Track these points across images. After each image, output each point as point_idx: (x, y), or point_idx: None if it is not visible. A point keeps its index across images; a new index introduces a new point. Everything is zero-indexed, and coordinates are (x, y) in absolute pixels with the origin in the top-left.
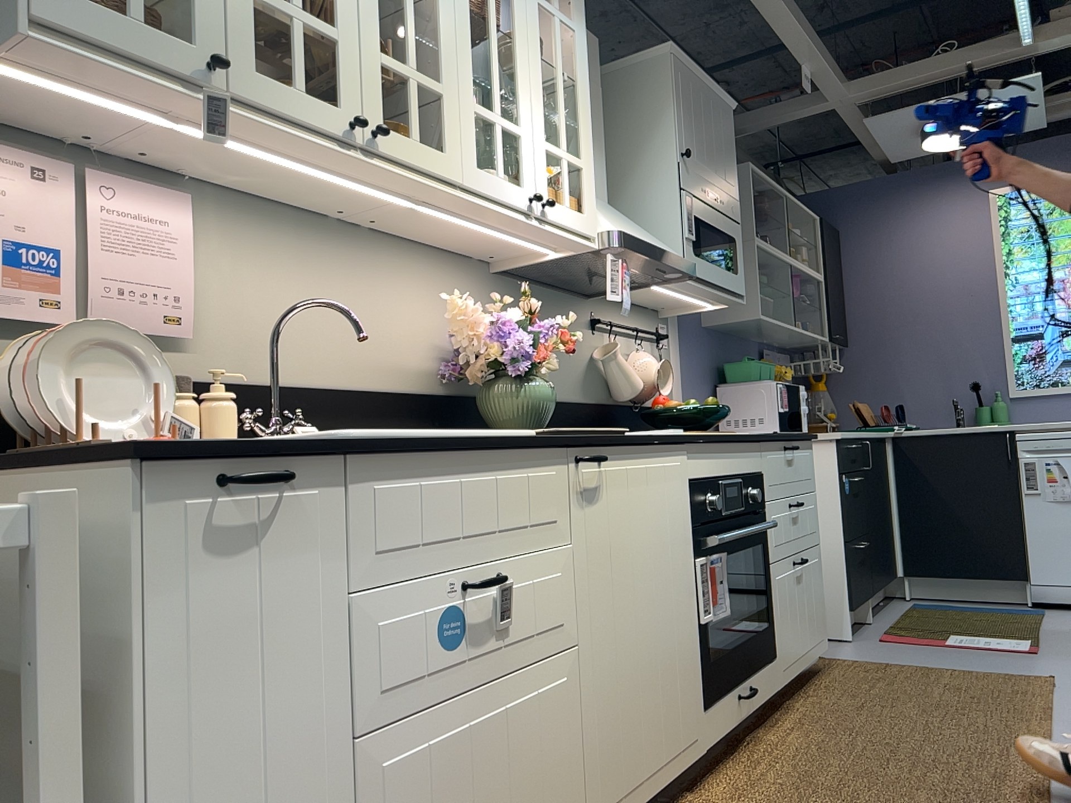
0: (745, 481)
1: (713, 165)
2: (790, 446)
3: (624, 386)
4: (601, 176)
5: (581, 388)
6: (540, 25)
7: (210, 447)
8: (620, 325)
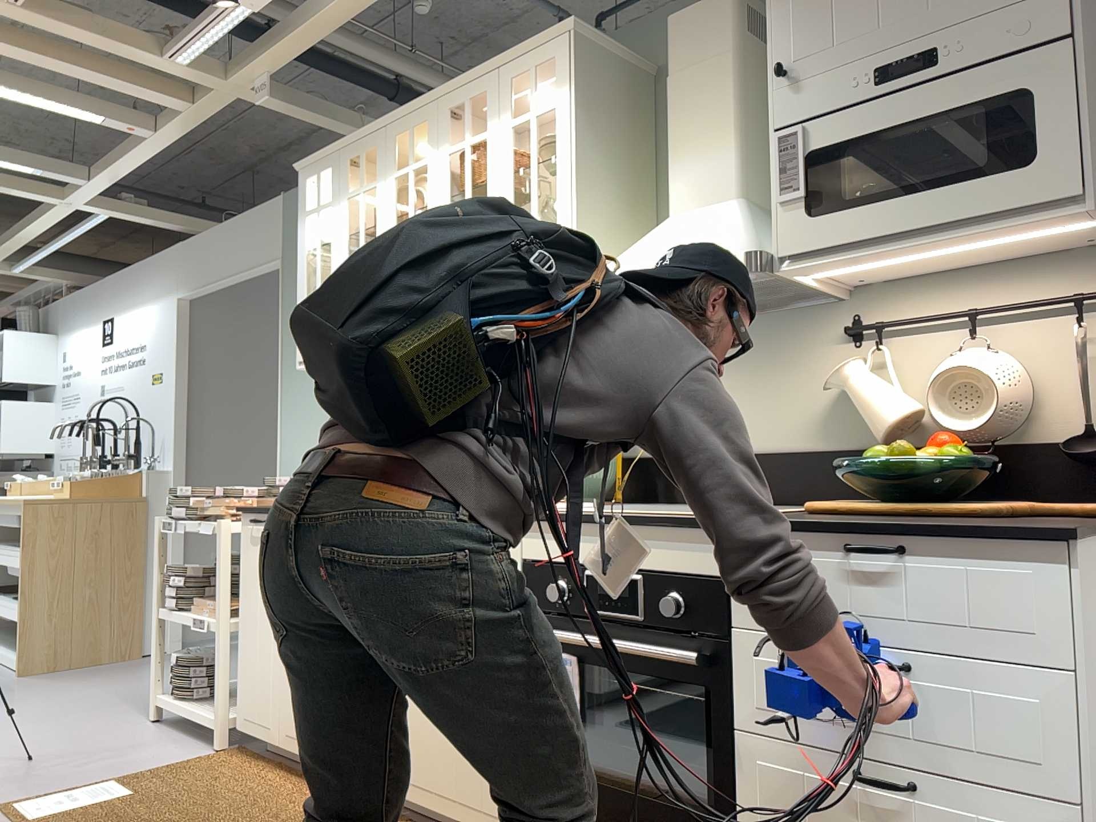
0: (660, 581)
1: (901, 9)
2: (865, 545)
3: (870, 422)
4: (716, 173)
5: (812, 431)
6: (510, 147)
7: (248, 509)
8: (894, 323)
